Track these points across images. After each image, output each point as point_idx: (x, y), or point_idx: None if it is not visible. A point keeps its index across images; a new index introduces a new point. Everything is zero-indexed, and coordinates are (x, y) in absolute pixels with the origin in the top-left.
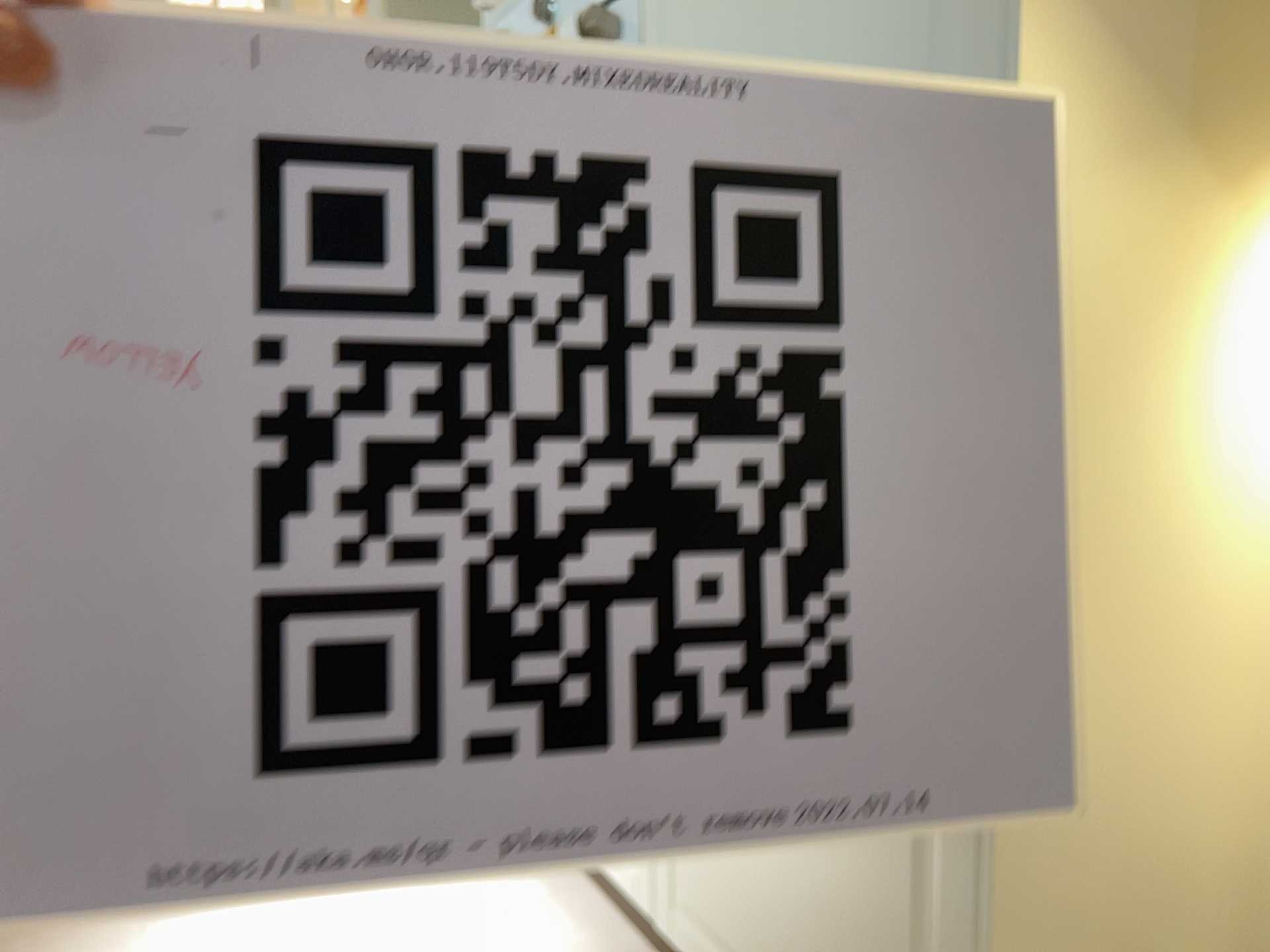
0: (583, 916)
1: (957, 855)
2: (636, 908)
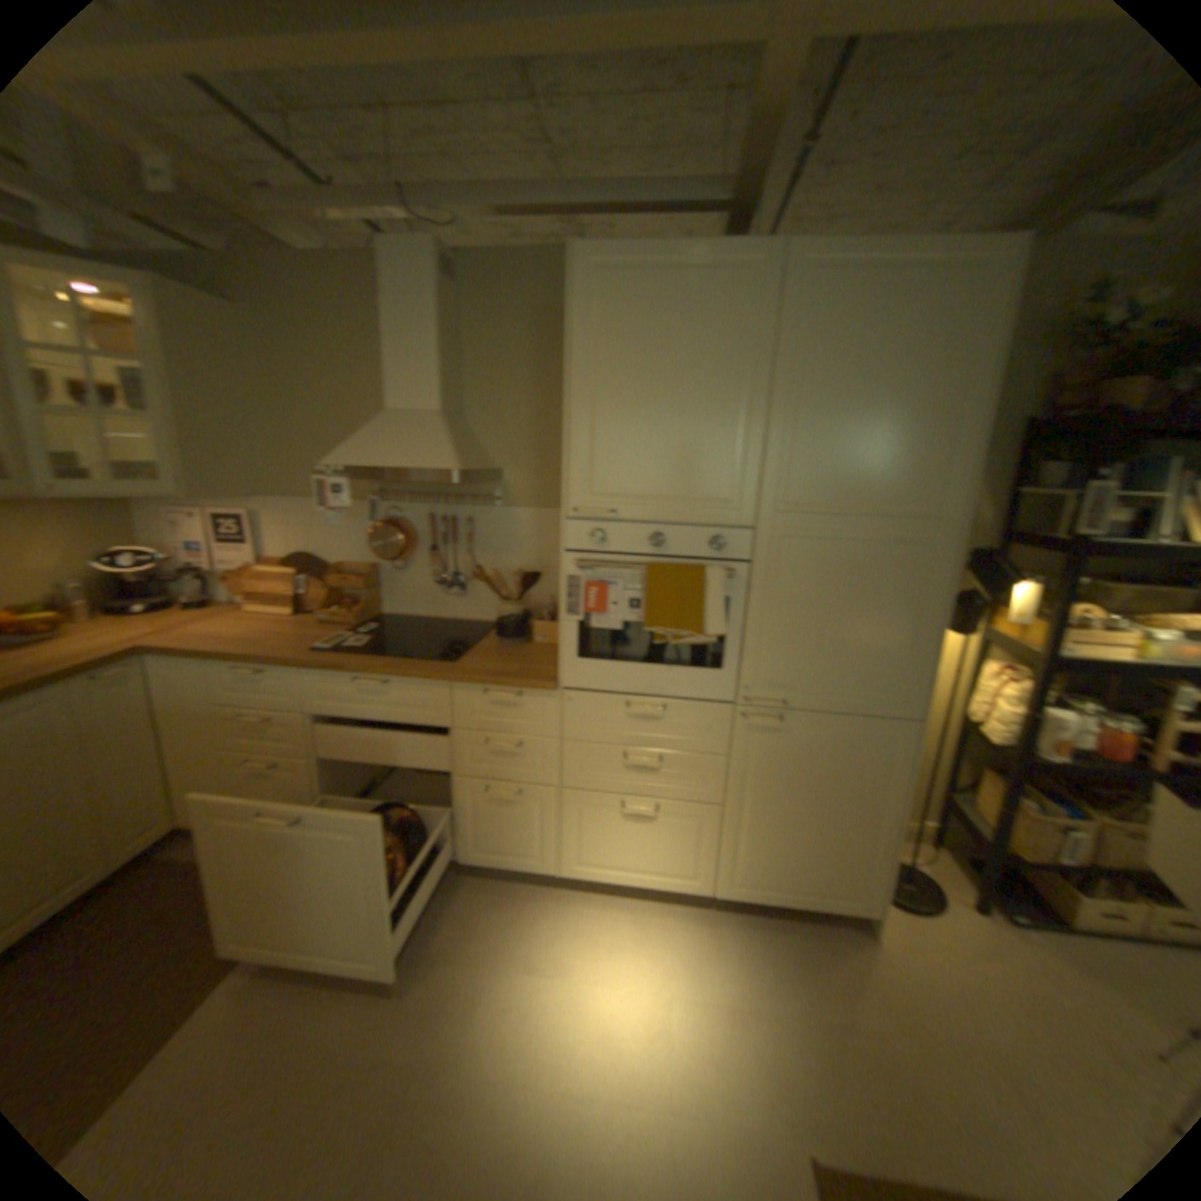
0: (647, 913)
1: (882, 831)
2: (693, 895)
